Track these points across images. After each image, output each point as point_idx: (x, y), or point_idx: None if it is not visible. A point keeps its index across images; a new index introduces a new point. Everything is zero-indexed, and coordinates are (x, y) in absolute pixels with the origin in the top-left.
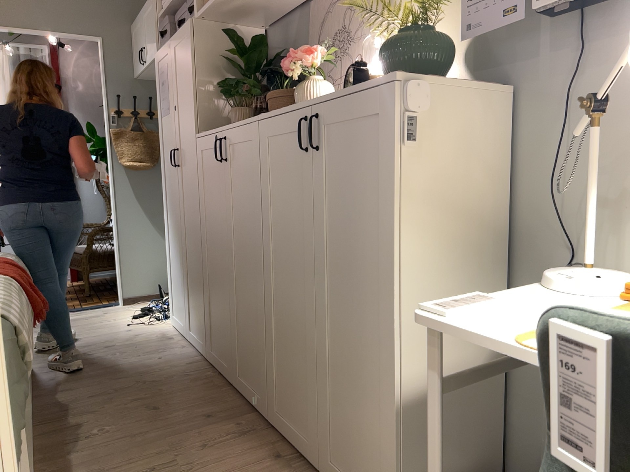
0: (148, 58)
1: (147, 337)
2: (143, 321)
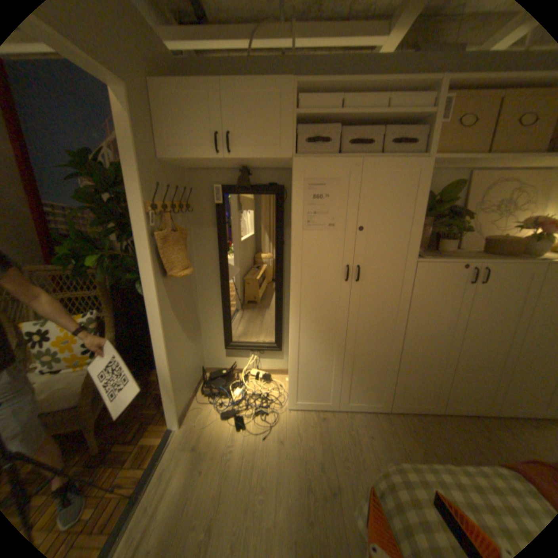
0: (246, 152)
1: (311, 434)
2: (257, 426)
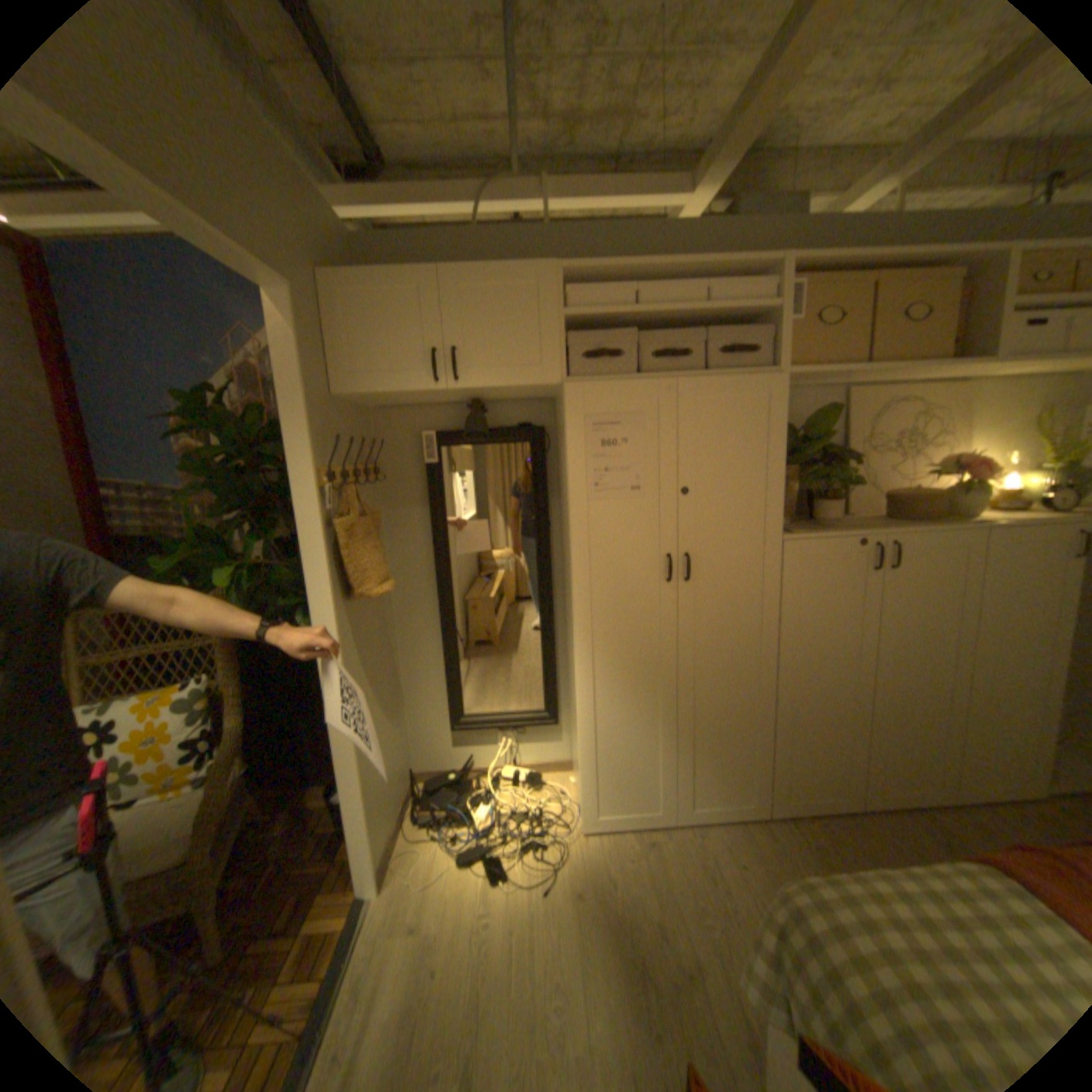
0: (485, 378)
1: (631, 876)
2: (529, 873)
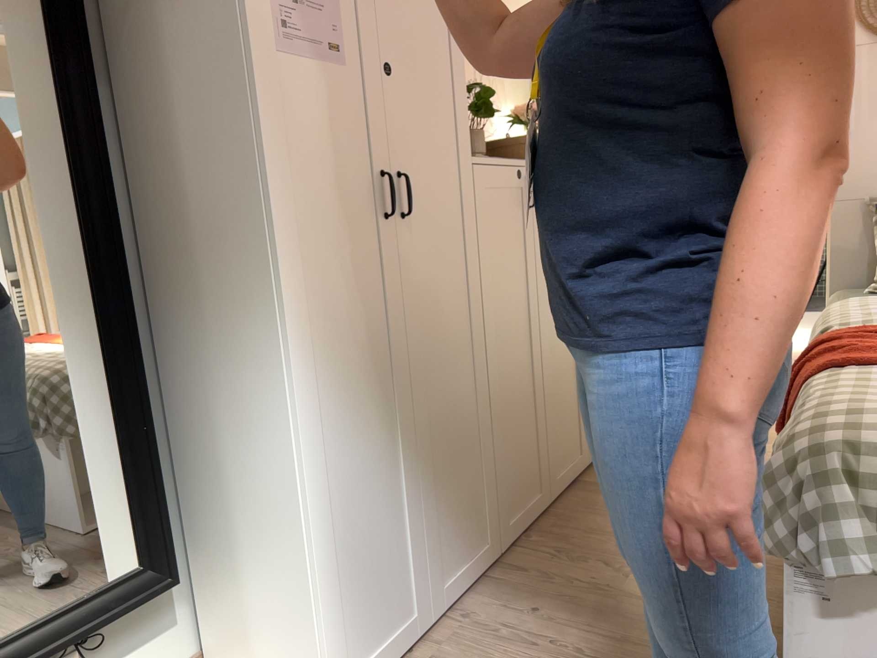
0: None
1: None
2: None
